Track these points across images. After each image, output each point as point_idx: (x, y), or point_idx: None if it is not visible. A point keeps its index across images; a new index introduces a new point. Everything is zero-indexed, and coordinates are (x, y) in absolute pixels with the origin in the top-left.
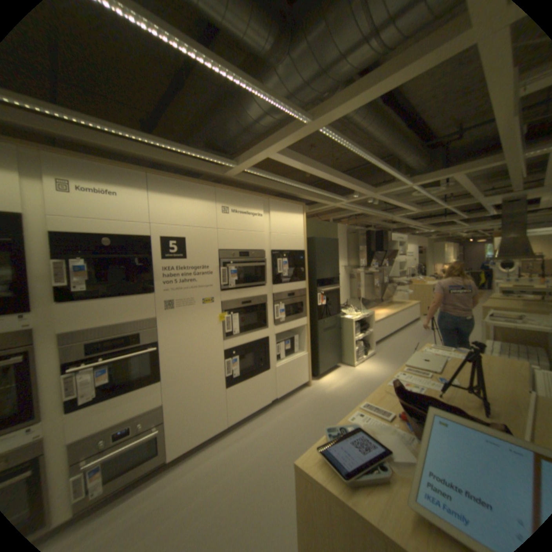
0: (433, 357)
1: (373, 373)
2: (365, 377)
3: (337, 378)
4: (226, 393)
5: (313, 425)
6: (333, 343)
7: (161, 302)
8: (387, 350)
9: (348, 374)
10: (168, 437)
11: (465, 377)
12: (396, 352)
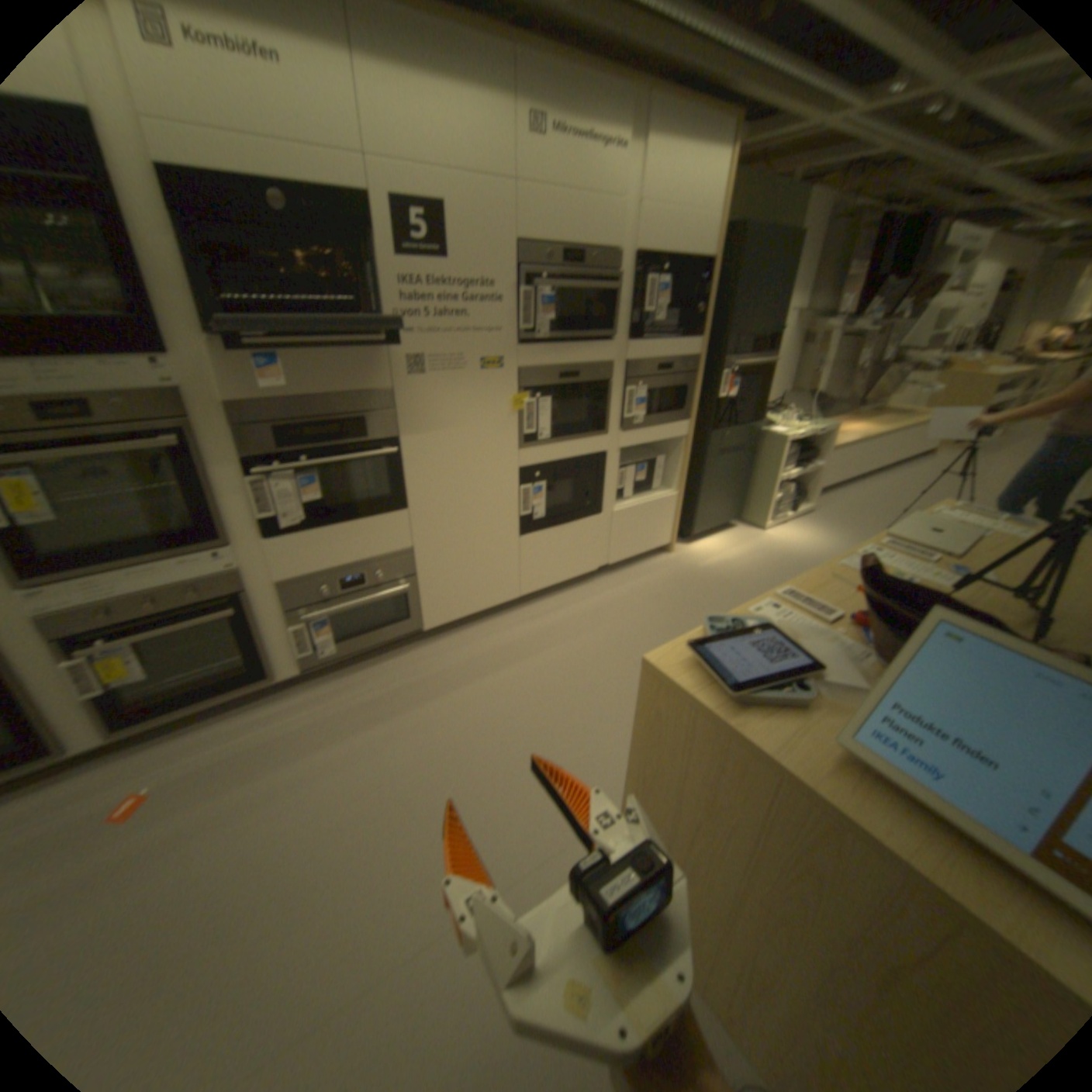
0: (954, 525)
1: (800, 544)
2: (783, 550)
3: (727, 544)
4: (520, 542)
5: (667, 612)
6: (733, 480)
7: (400, 355)
8: (841, 507)
9: (749, 541)
10: (426, 595)
11: (1014, 569)
12: (859, 513)
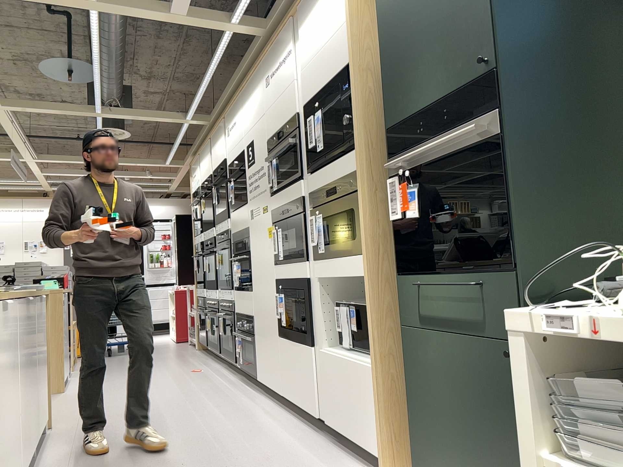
0: None
1: None
2: None
3: None
4: (279, 342)
5: (236, 464)
6: (486, 411)
7: (249, 211)
8: None
9: None
10: (257, 354)
11: None
12: None
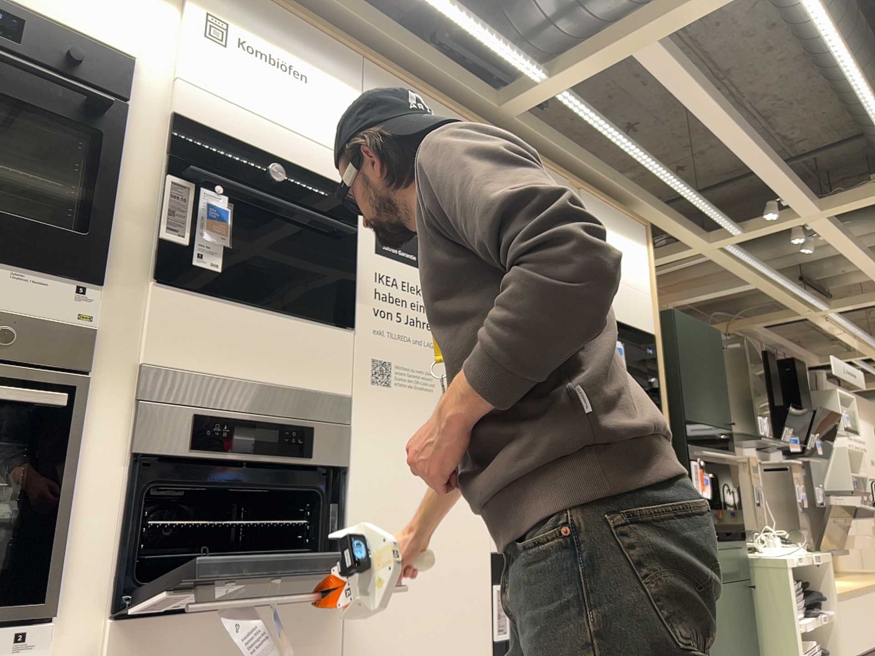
0: None
1: None
2: None
3: None
4: None
5: None
6: (739, 629)
7: (365, 358)
8: None
9: None
10: None
11: None
12: None
